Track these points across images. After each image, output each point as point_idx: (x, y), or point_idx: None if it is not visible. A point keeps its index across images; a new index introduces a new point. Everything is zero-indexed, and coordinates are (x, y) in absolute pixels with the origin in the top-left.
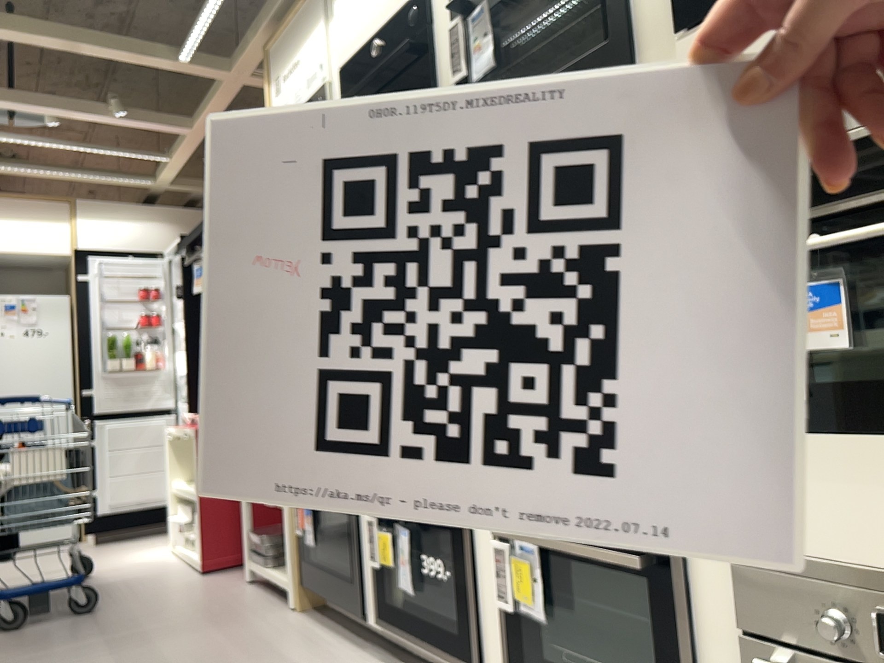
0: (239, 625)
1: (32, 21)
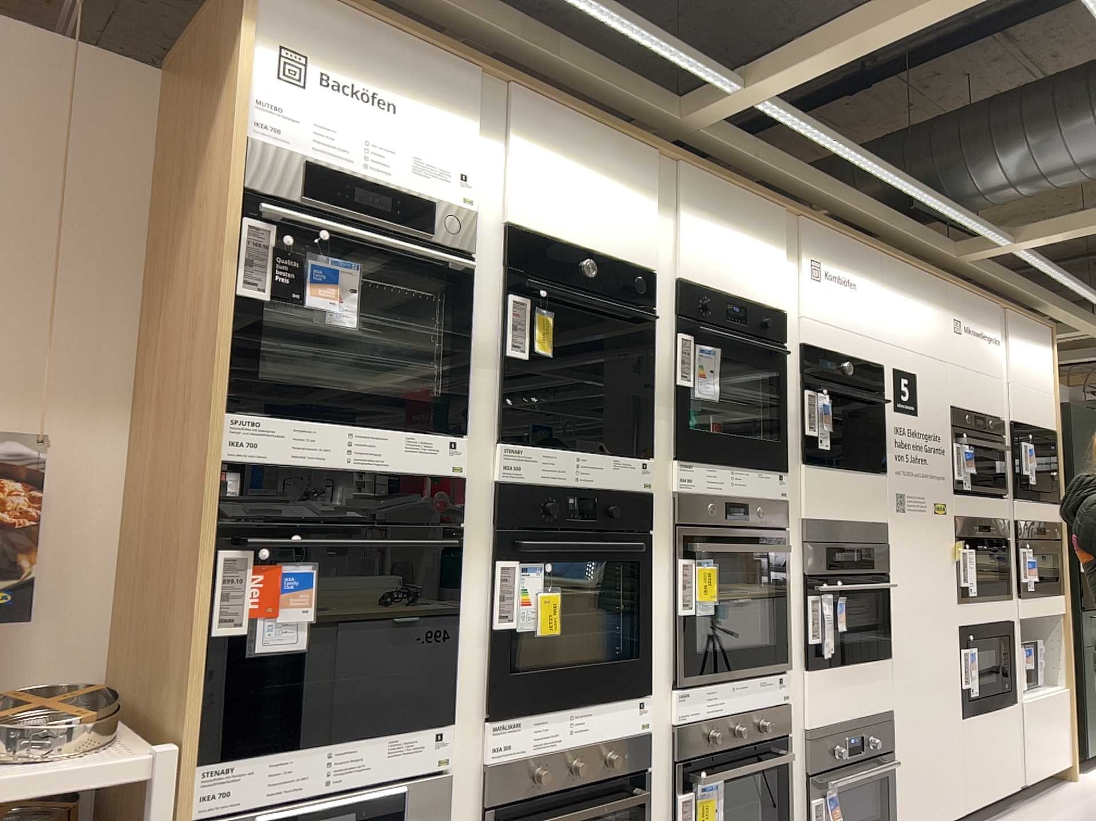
0: None
1: None
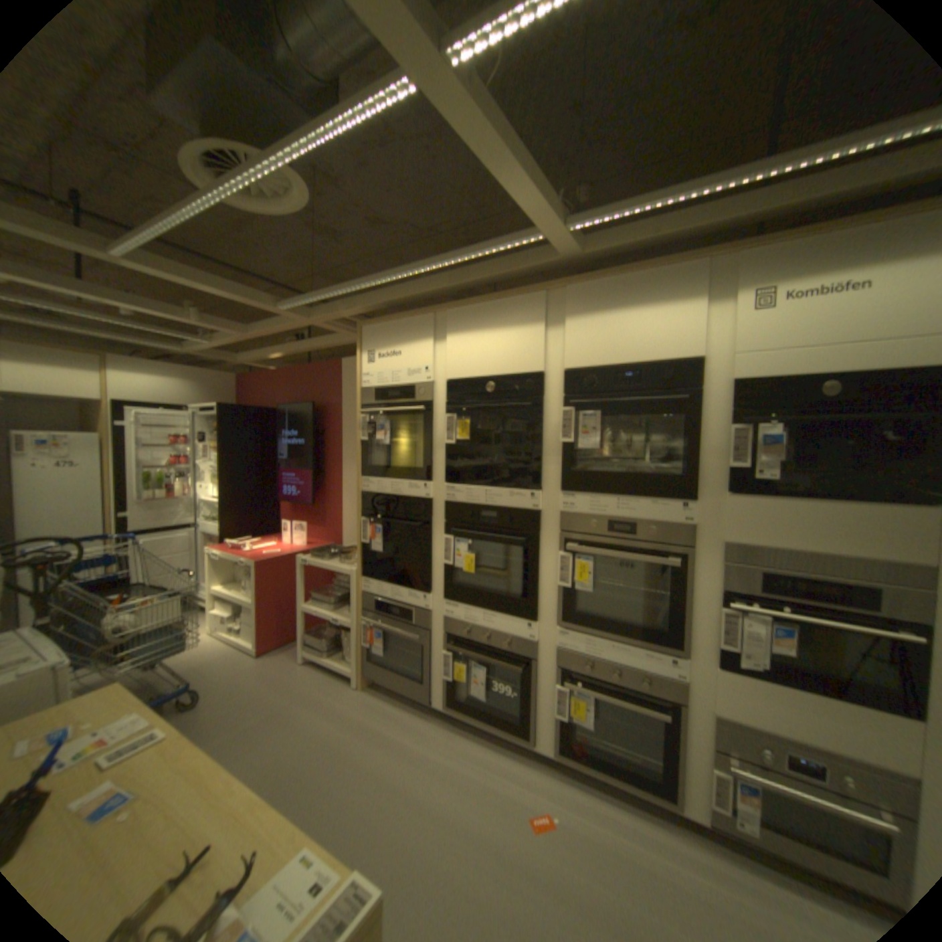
0: (327, 710)
1: (166, 264)
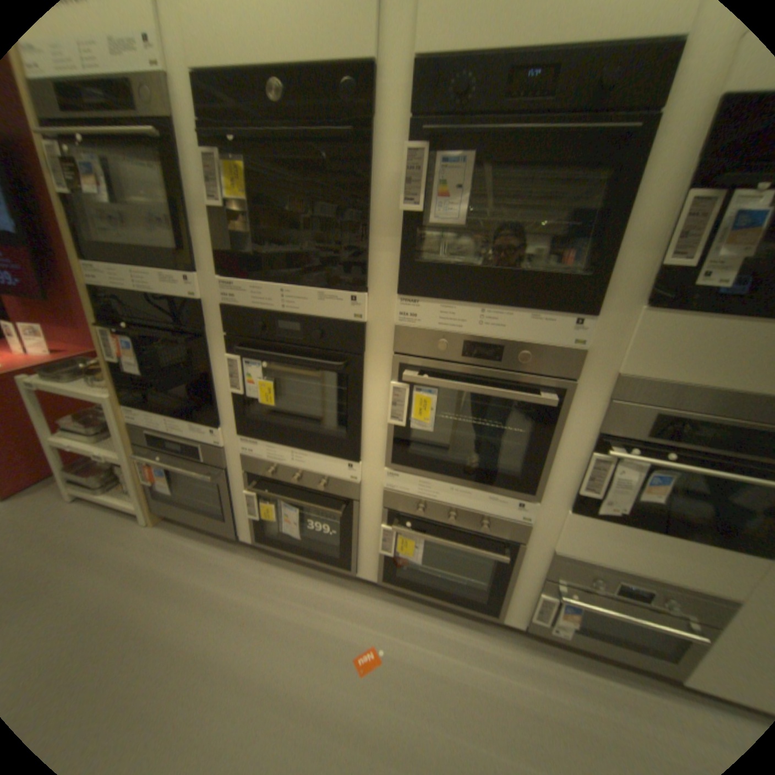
0: (104, 560)
1: None
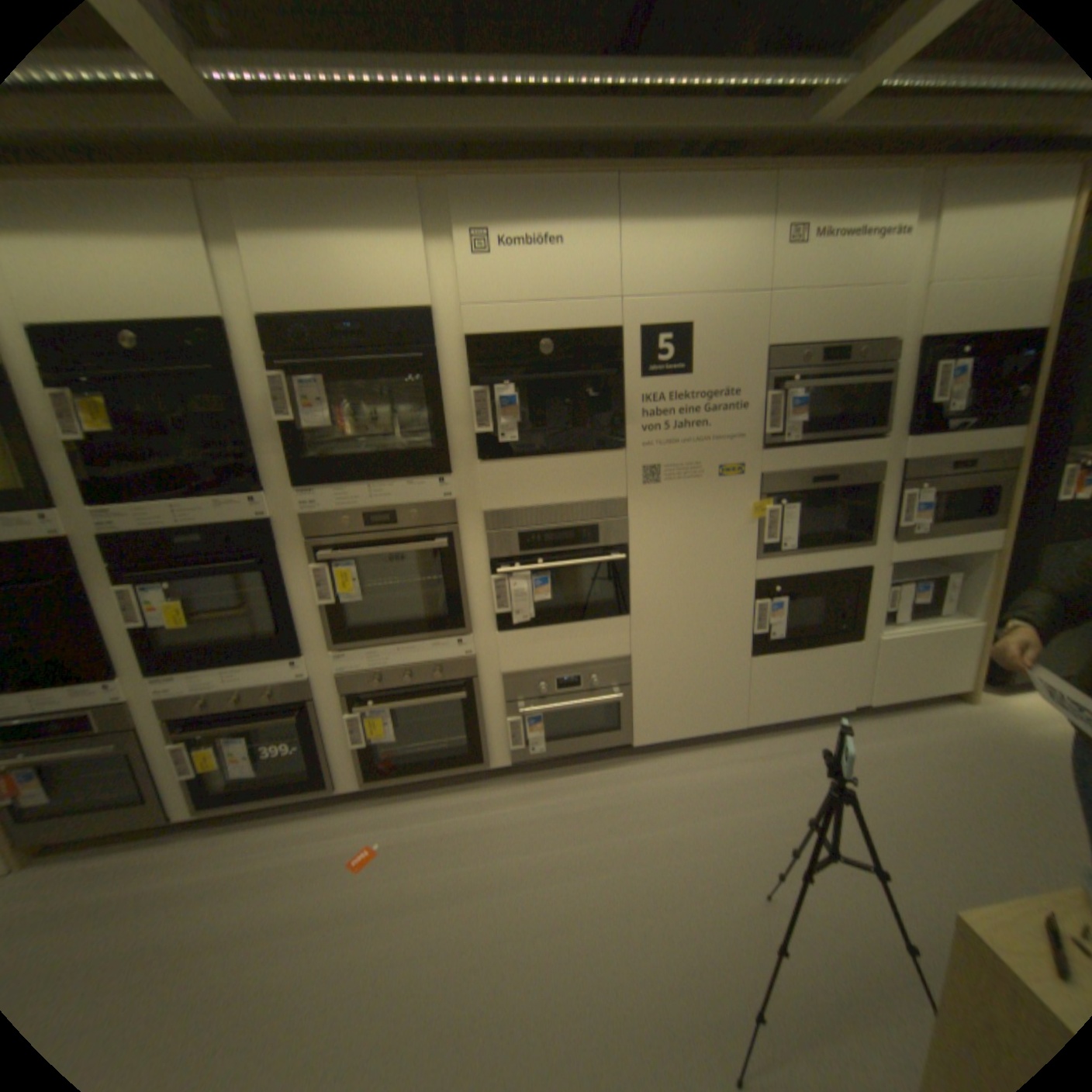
0: None
1: None
